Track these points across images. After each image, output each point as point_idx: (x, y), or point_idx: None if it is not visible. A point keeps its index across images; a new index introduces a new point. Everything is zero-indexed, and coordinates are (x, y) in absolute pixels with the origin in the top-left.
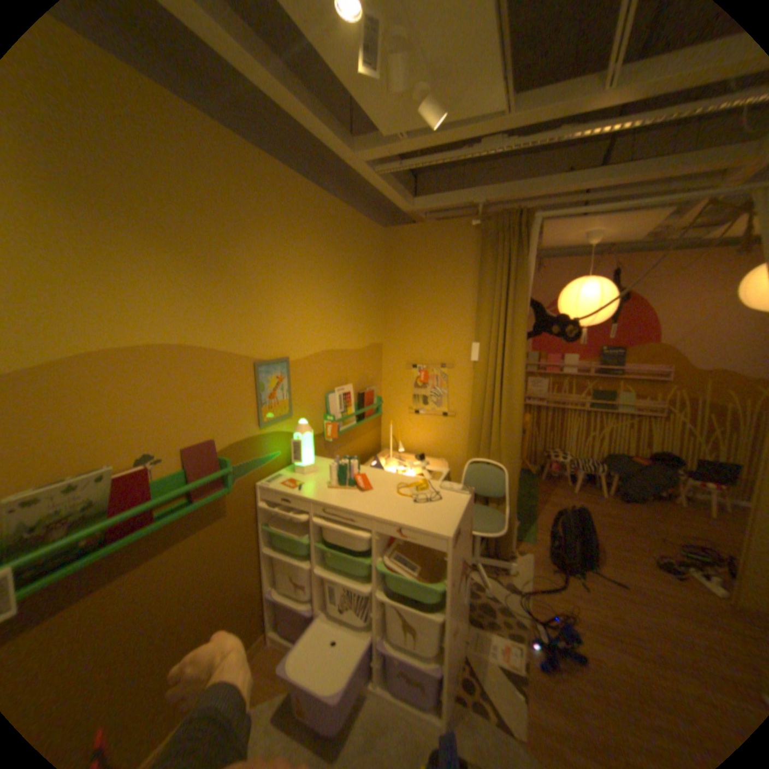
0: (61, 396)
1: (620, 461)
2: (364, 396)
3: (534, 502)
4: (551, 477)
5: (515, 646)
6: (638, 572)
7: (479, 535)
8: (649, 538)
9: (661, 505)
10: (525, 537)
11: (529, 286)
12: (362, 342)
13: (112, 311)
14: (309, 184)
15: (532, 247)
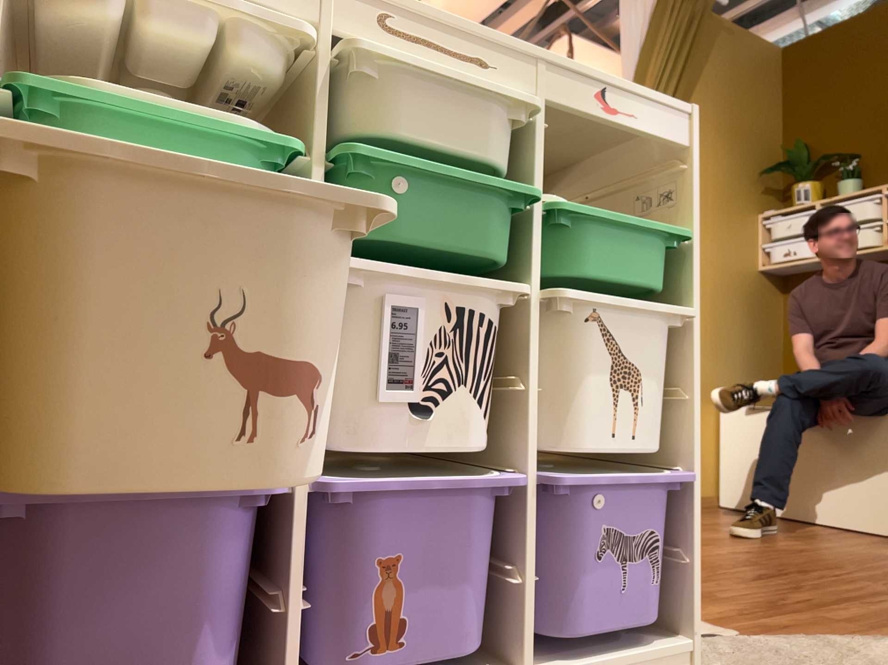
0: None
1: None
2: None
3: None
4: None
5: None
6: None
7: None
8: None
9: None
10: None
11: None
12: None
13: None
14: None
15: None
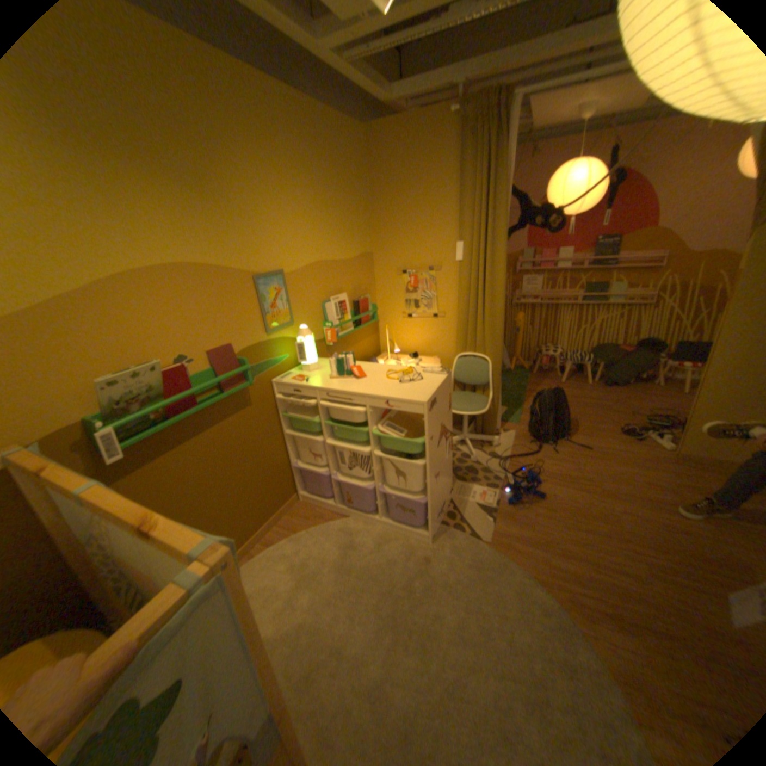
0: (107, 309)
1: (606, 350)
2: (358, 304)
3: (523, 391)
4: (542, 370)
5: (490, 490)
6: (603, 437)
7: (463, 414)
8: (620, 412)
9: (639, 386)
10: (509, 418)
11: (509, 176)
12: (351, 252)
13: (126, 235)
14: (276, 83)
15: (512, 131)
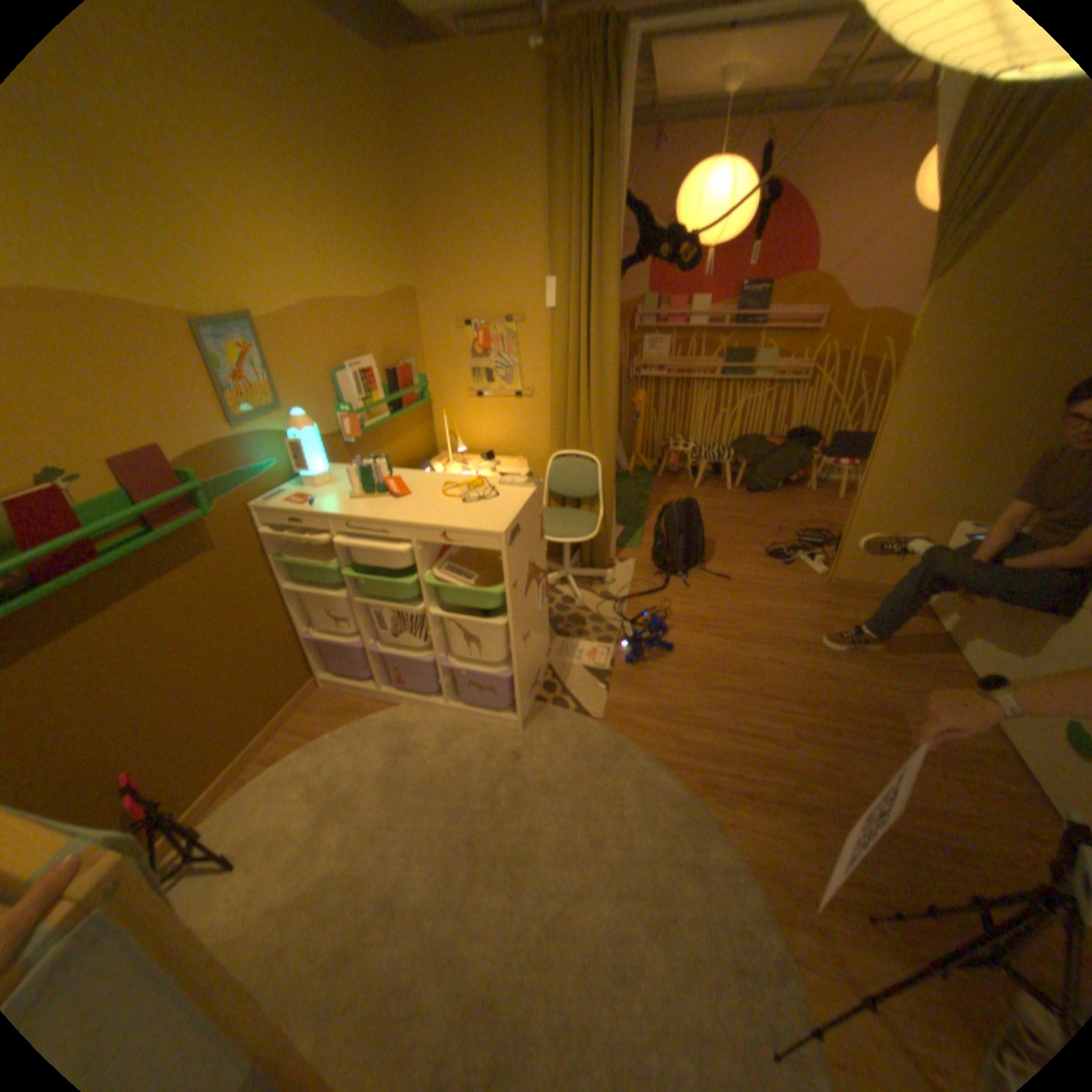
0: None
1: (749, 444)
2: (395, 375)
3: (644, 503)
4: (669, 473)
5: (601, 646)
6: (744, 562)
7: (562, 542)
8: (764, 527)
9: (787, 491)
10: (626, 543)
11: (622, 175)
12: (377, 286)
13: None
14: None
15: (625, 98)
